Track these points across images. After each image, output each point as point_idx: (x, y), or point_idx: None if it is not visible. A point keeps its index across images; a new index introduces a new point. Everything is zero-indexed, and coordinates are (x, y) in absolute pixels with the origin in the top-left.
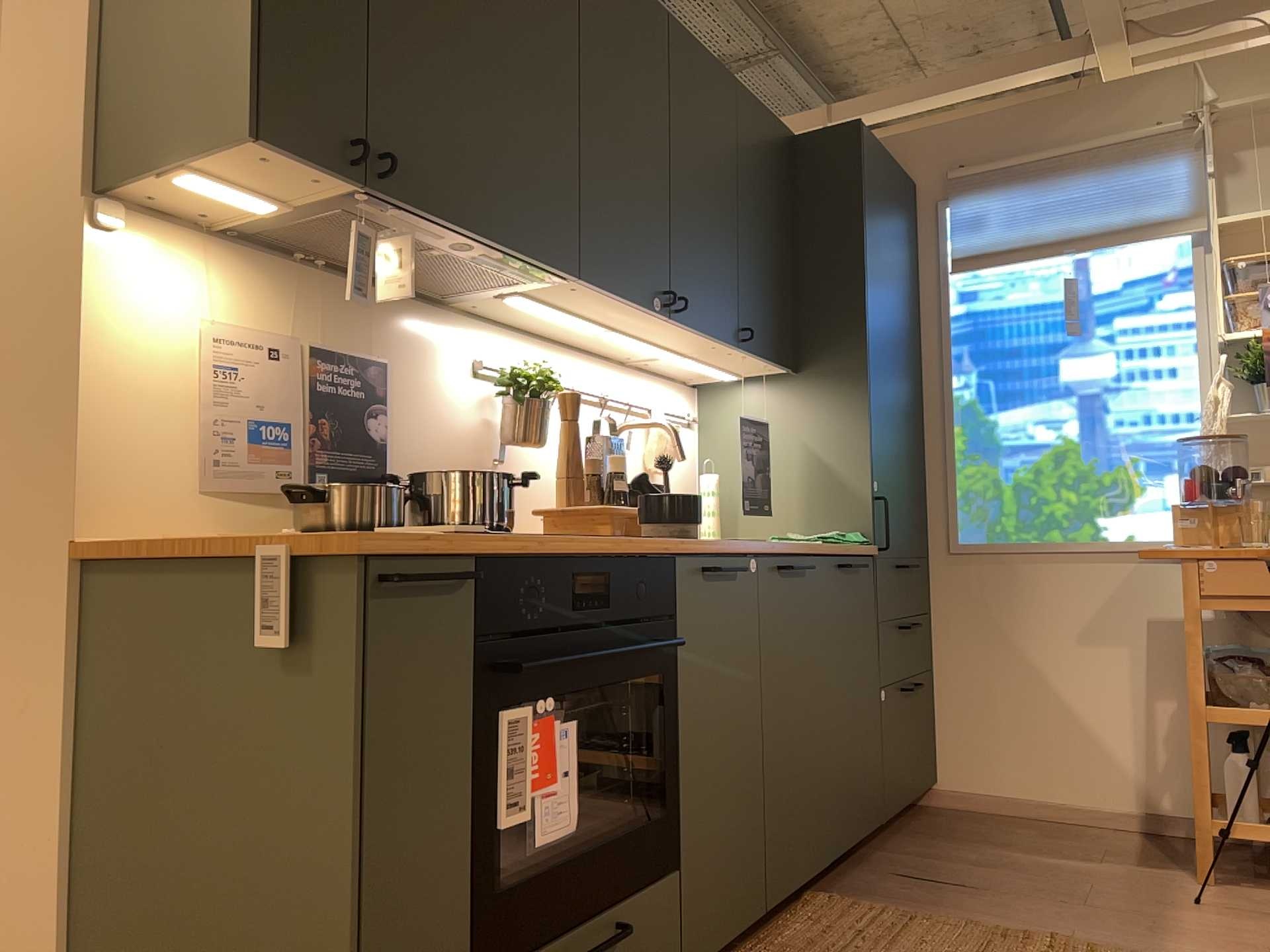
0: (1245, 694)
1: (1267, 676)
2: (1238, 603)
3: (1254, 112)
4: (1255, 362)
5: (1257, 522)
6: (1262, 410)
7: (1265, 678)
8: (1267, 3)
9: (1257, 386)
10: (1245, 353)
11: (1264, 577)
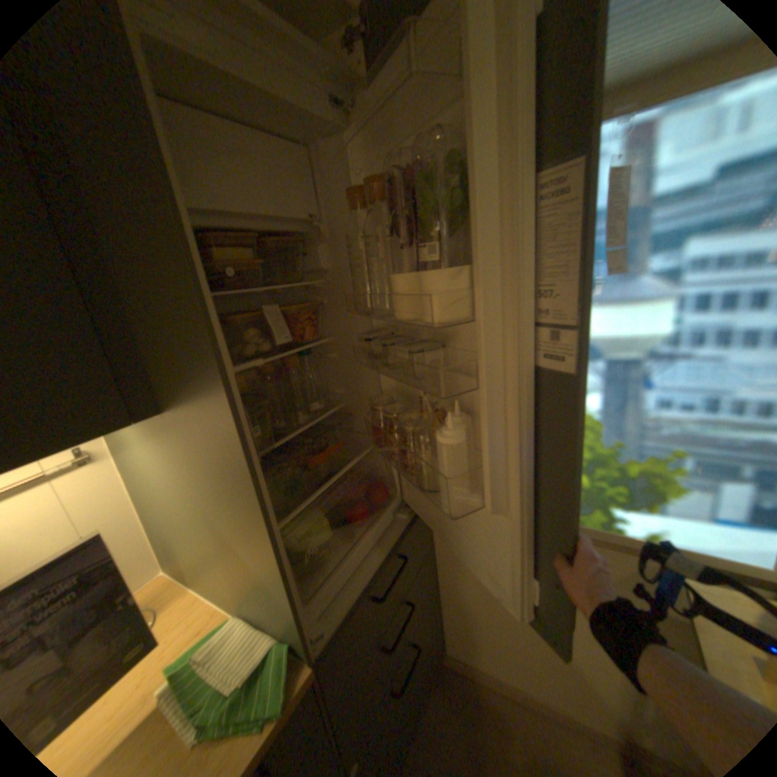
0: None
1: None
2: None
3: None
4: None
5: None
6: None
7: None
8: None
9: None
10: None
11: None
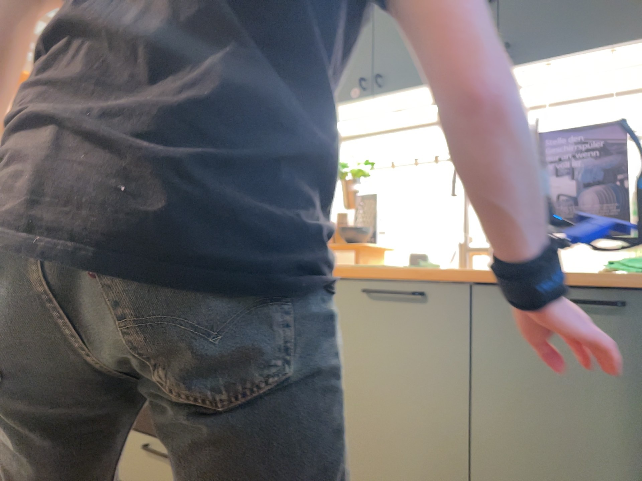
0: None
1: None
2: None
3: None
4: None
5: None
6: None
7: None
8: None
9: None
10: None
11: None
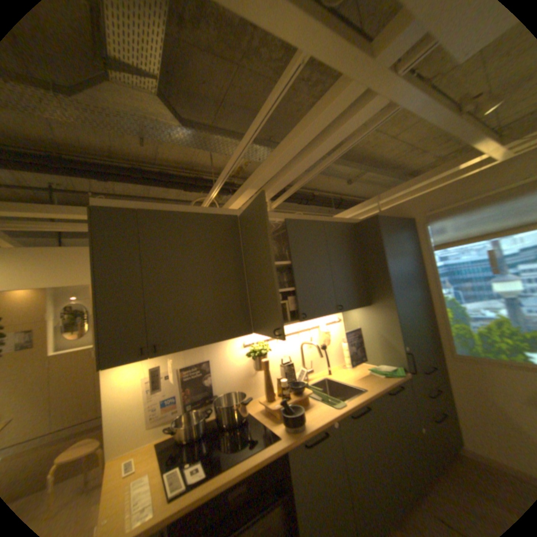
0: None
1: None
2: None
3: None
4: None
5: None
6: None
7: None
8: None
9: None
10: None
11: None
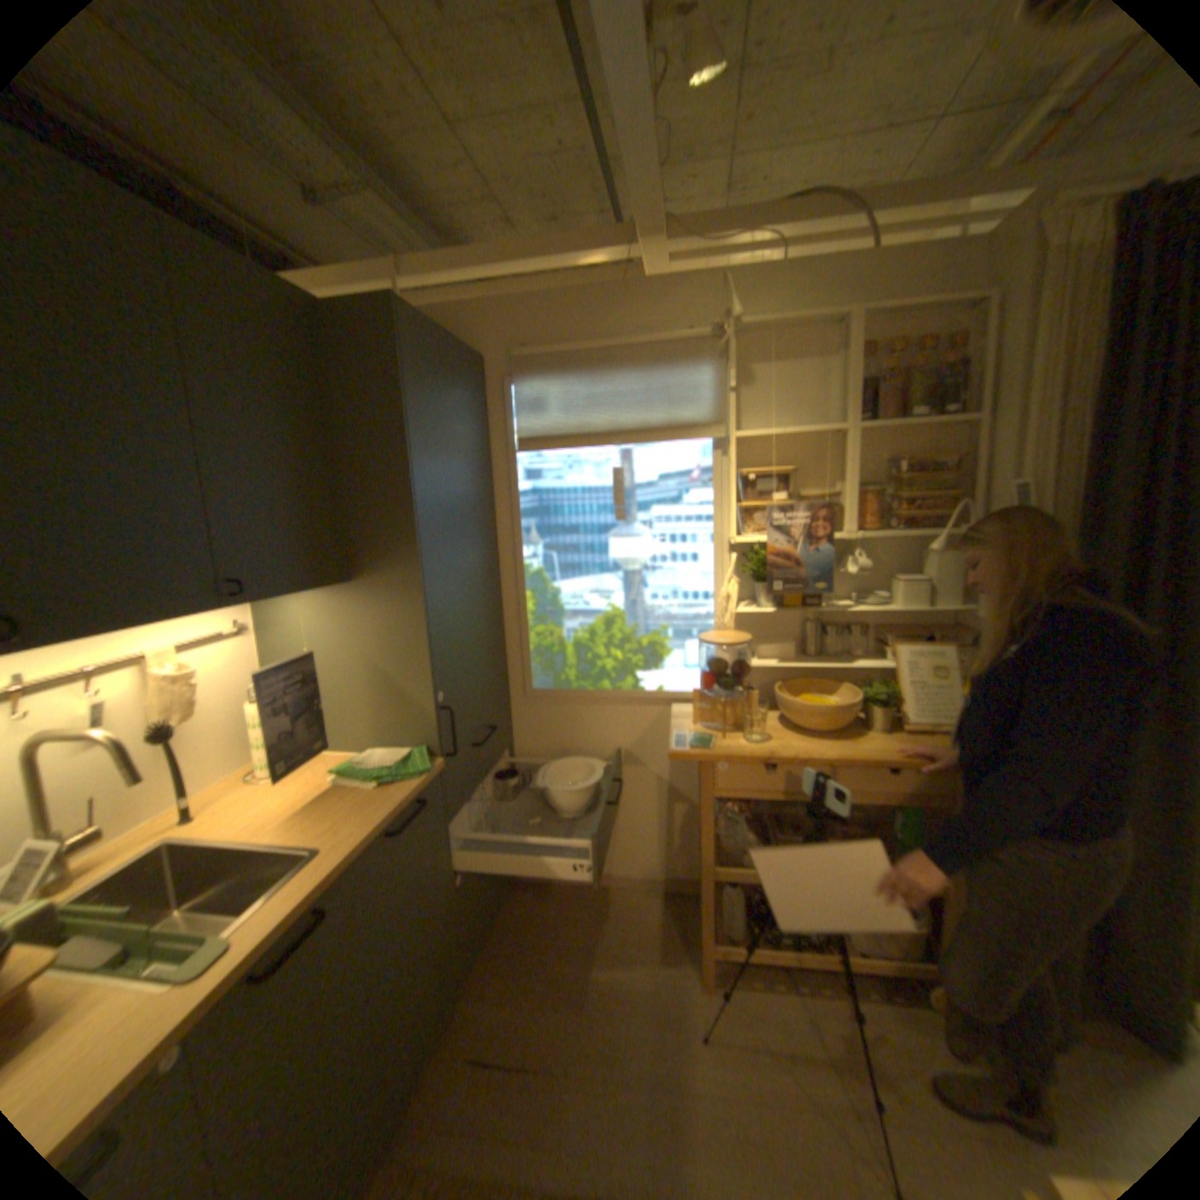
0: (740, 855)
1: (755, 833)
2: (740, 794)
3: (770, 328)
4: (759, 567)
5: (756, 716)
6: (760, 604)
7: (754, 839)
8: (786, 216)
9: (757, 584)
10: (750, 553)
11: (762, 778)
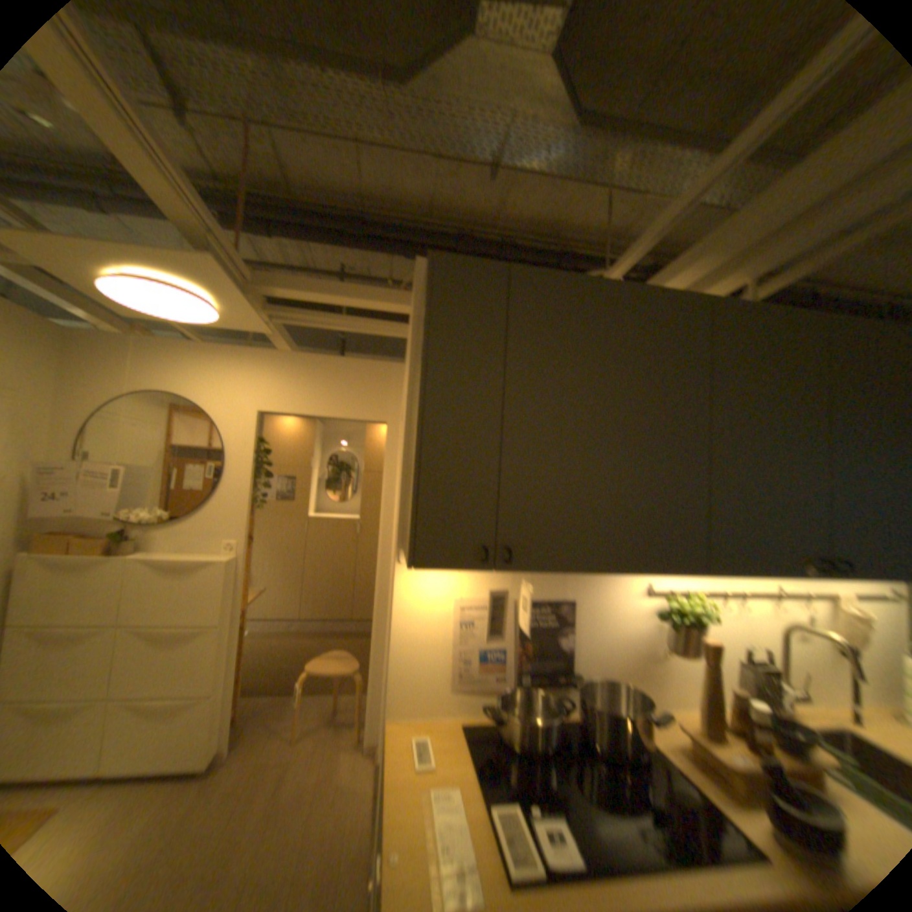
0: None
1: None
2: None
3: None
4: None
5: None
6: None
7: None
8: None
9: None
10: None
11: None
